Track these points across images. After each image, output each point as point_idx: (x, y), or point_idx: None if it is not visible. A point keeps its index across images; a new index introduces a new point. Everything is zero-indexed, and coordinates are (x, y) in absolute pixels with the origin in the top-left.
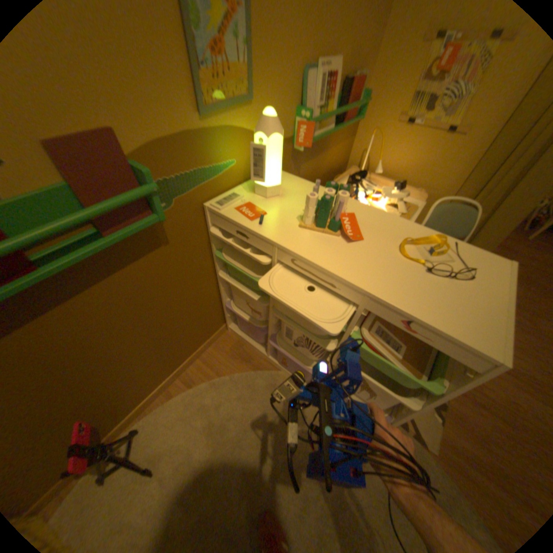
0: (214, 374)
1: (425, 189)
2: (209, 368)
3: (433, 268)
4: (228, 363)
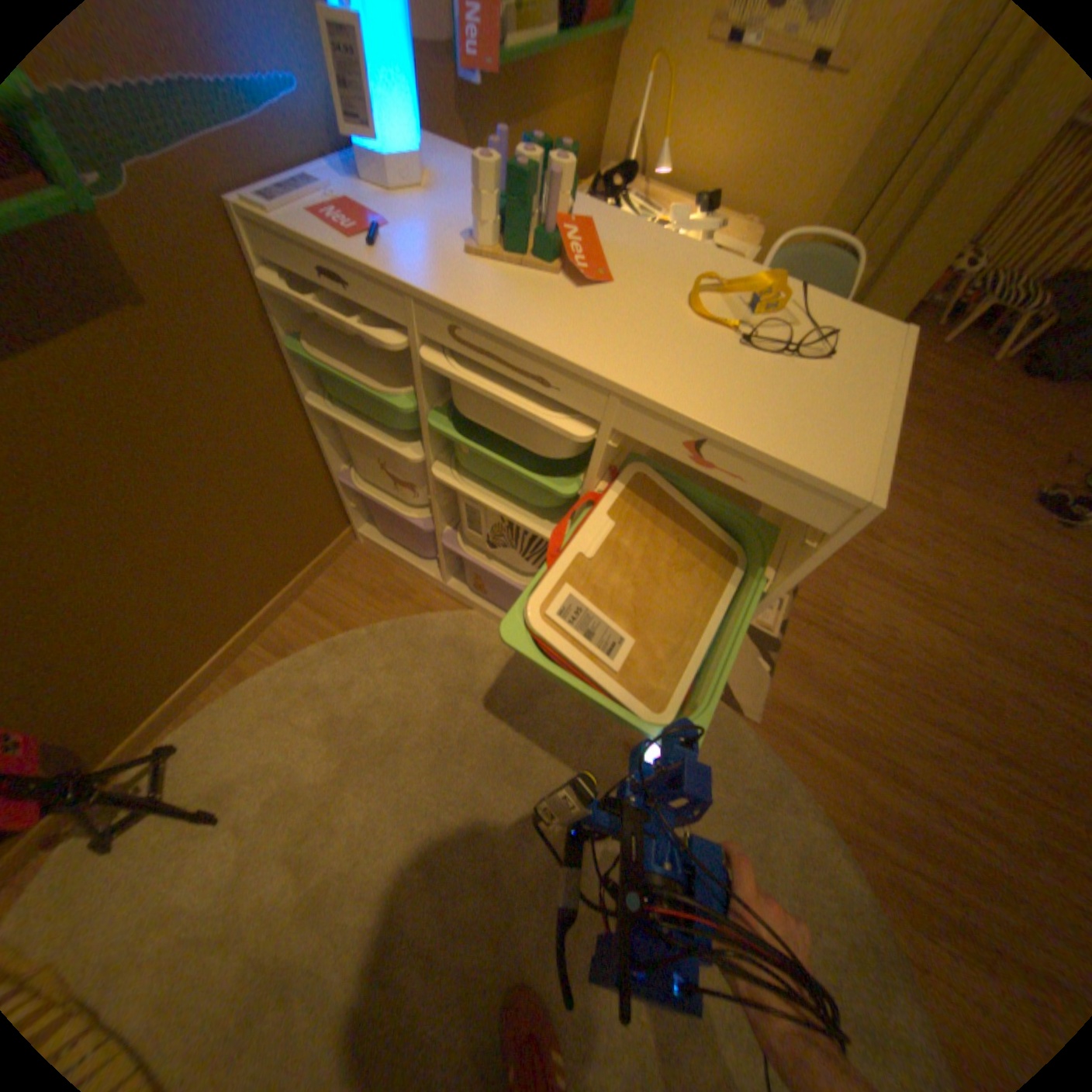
0: (333, 626)
1: (759, 217)
2: (321, 616)
3: (755, 337)
4: (362, 602)
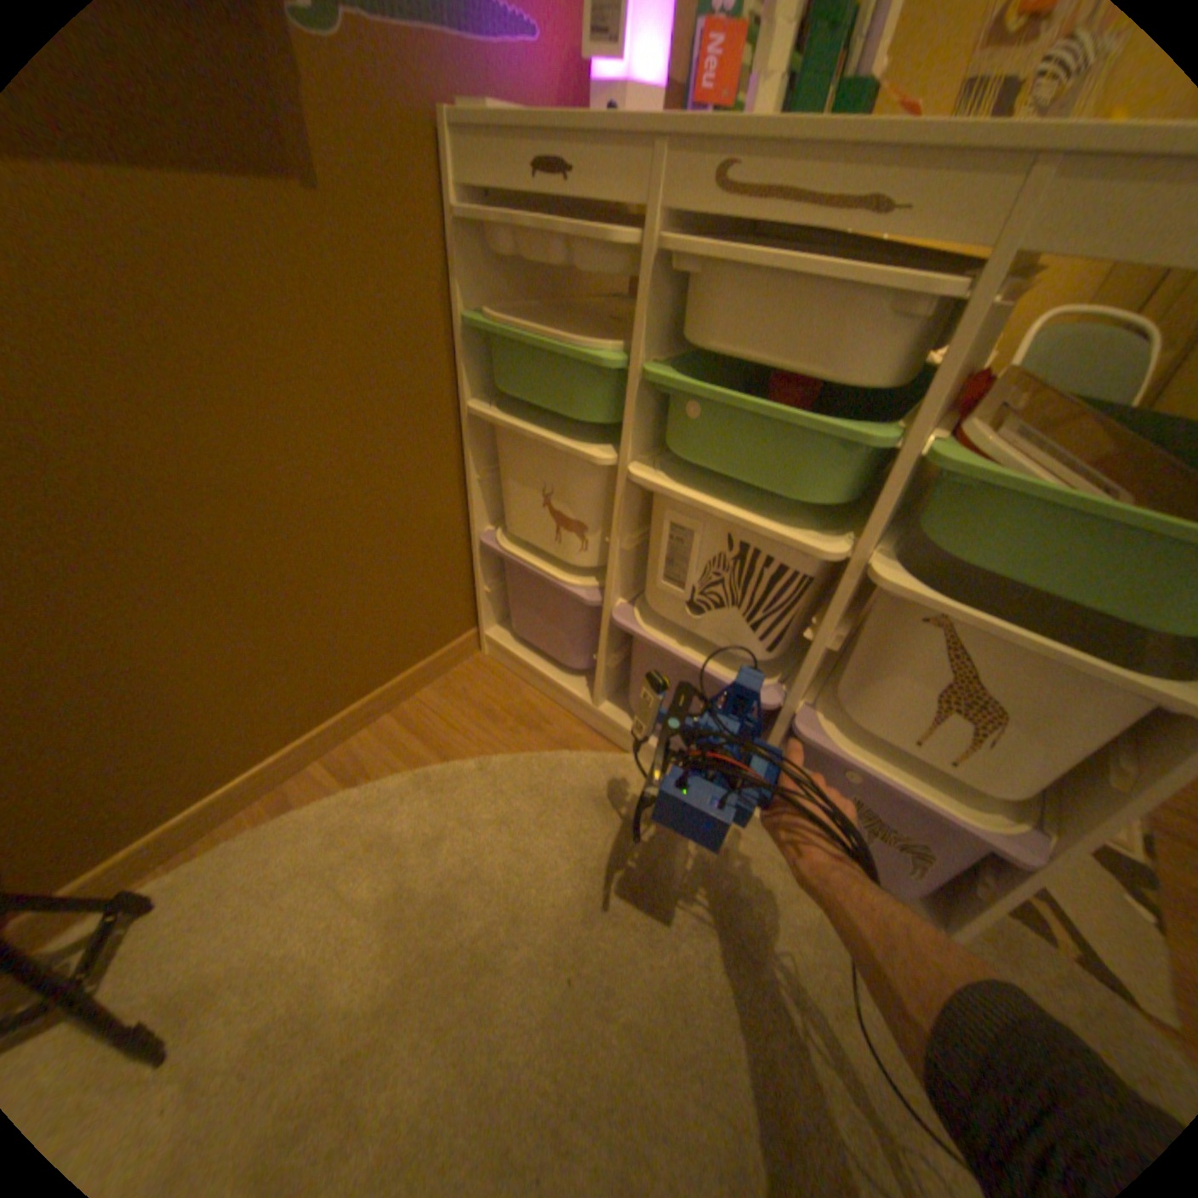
0: (431, 752)
1: None
2: (418, 736)
3: None
4: (476, 725)
